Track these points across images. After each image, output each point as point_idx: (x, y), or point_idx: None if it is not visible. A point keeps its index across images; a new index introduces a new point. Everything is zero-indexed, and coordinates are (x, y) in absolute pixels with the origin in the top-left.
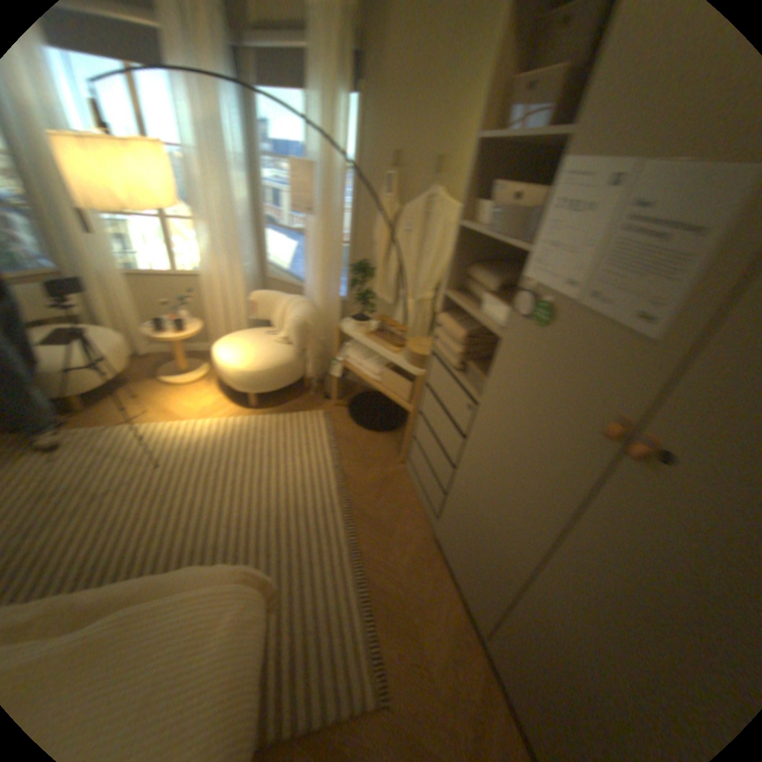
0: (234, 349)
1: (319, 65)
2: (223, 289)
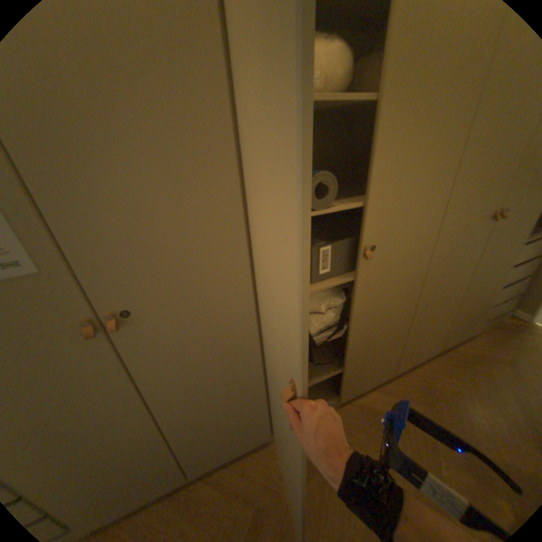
0: None
1: None
2: None
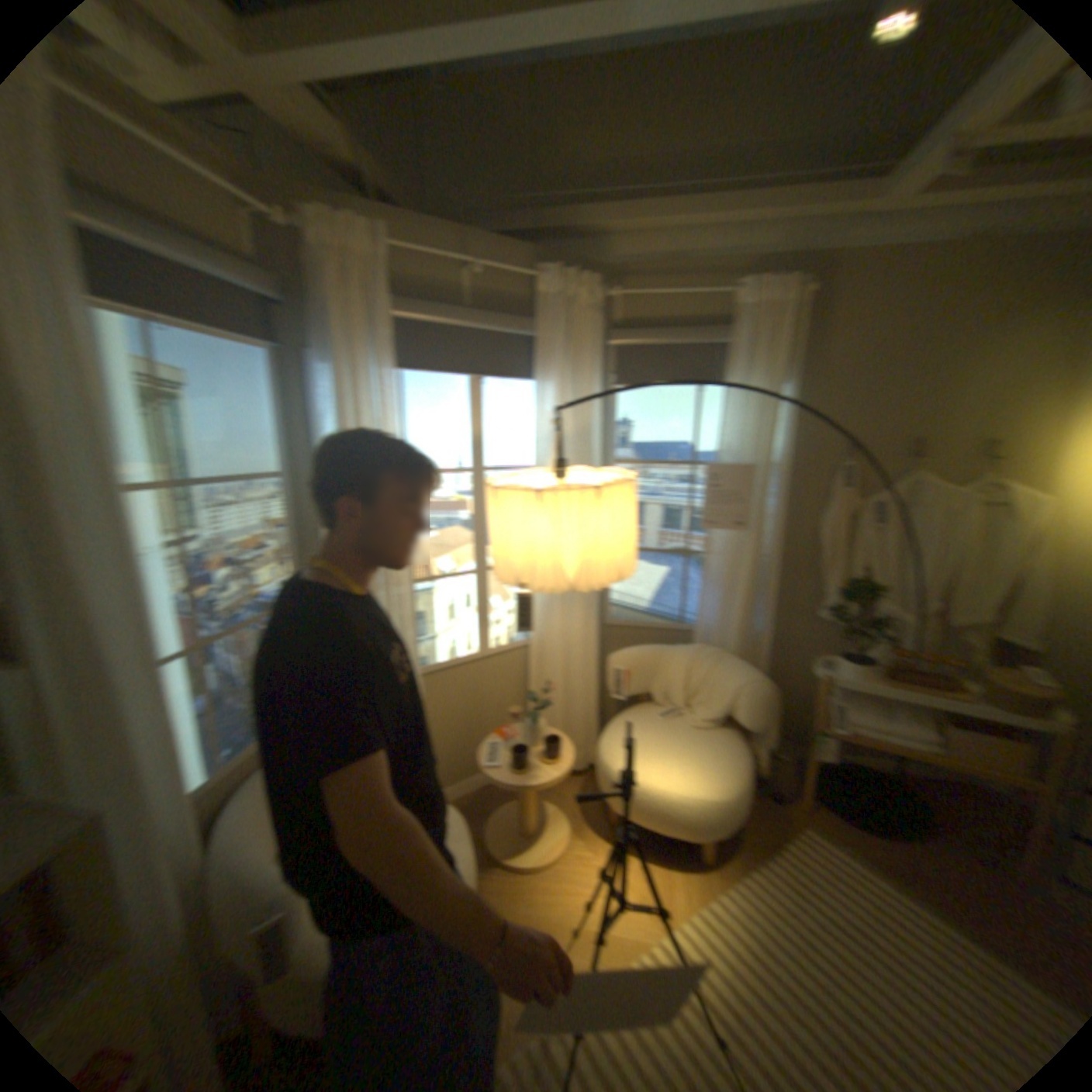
0: (668, 761)
1: (754, 357)
2: (563, 659)
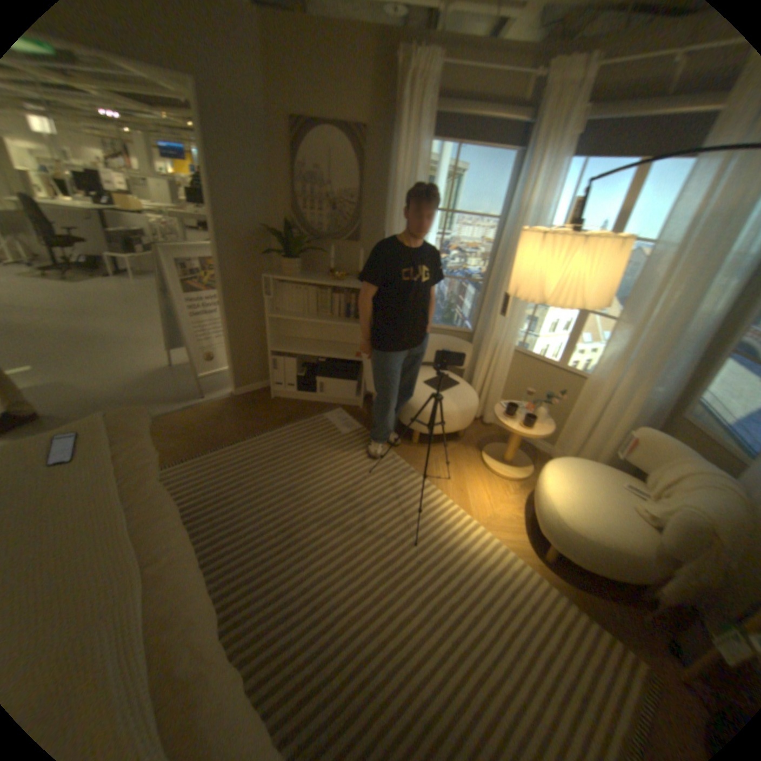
0: (573, 484)
1: None
2: (610, 405)
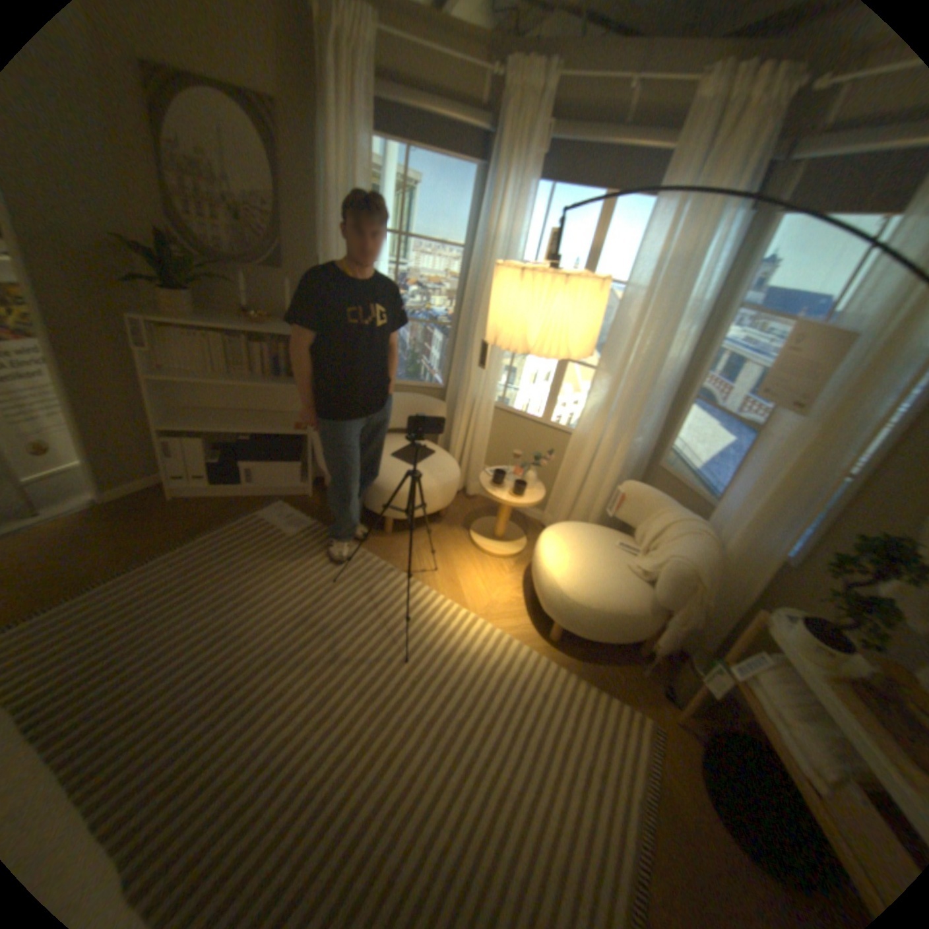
0: (570, 552)
1: None
2: (594, 461)
